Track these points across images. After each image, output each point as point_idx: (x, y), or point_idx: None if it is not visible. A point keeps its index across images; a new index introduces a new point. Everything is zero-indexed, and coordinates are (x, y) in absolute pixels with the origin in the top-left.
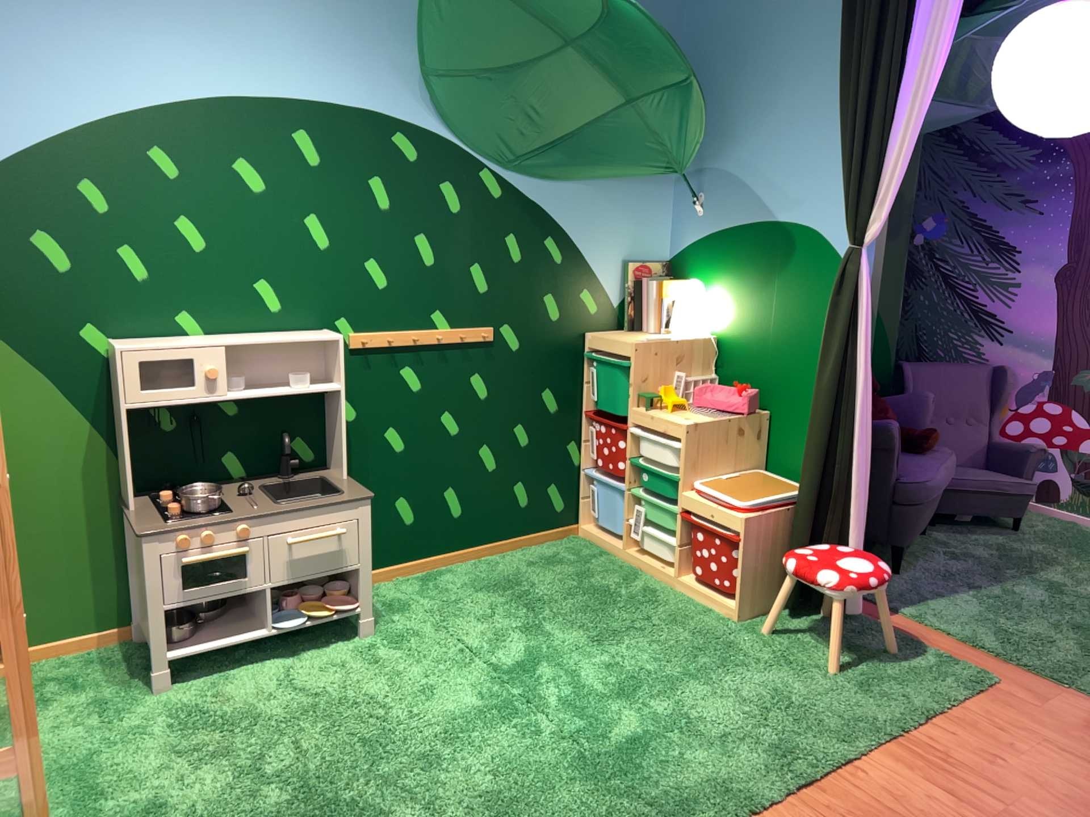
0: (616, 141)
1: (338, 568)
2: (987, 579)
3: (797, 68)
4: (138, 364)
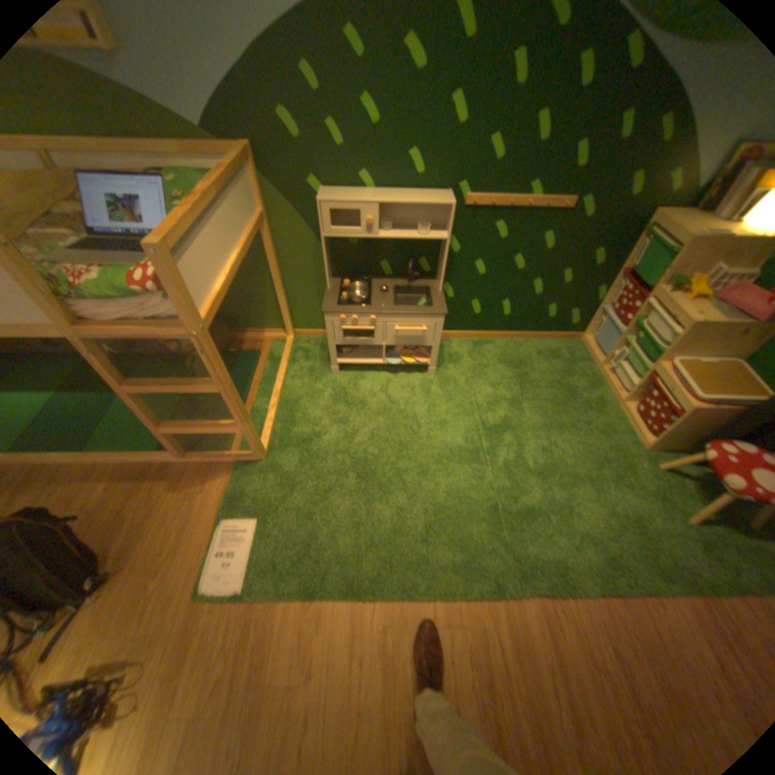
0: None
1: (421, 345)
2: None
3: None
4: (329, 212)
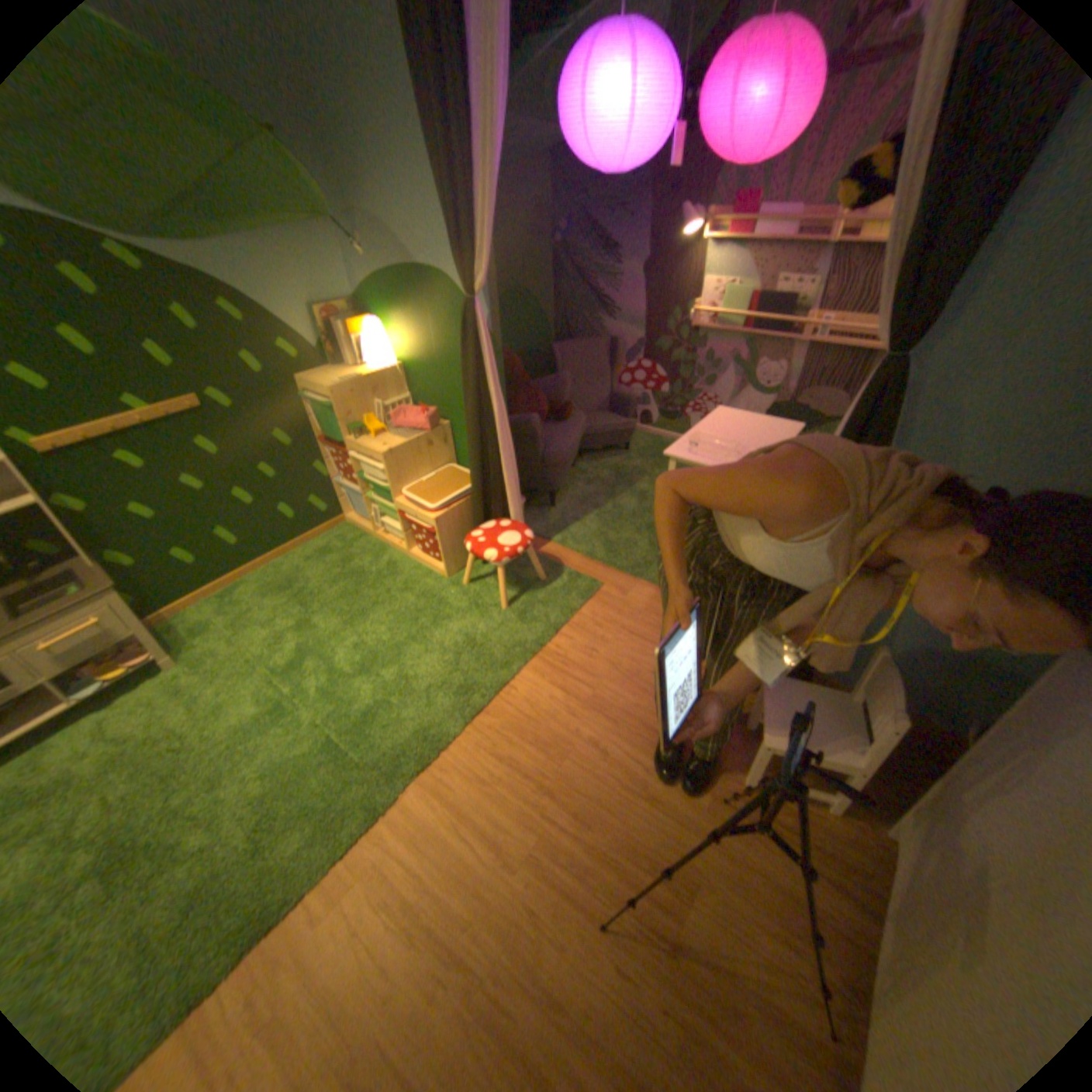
0: (247, 191)
1: (111, 643)
2: (605, 500)
3: (393, 100)
4: None
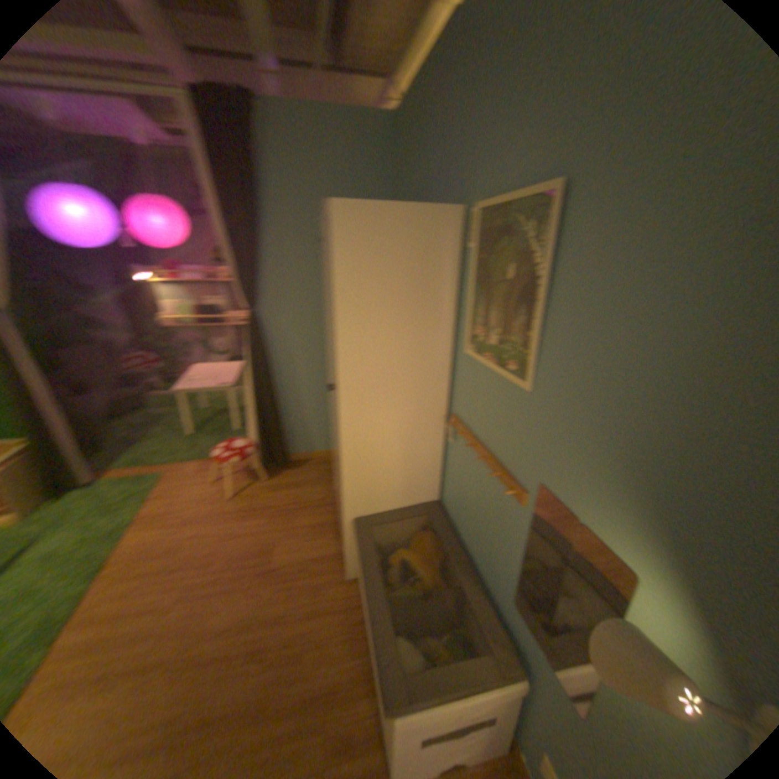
0: None
1: None
2: (139, 437)
3: None
4: None
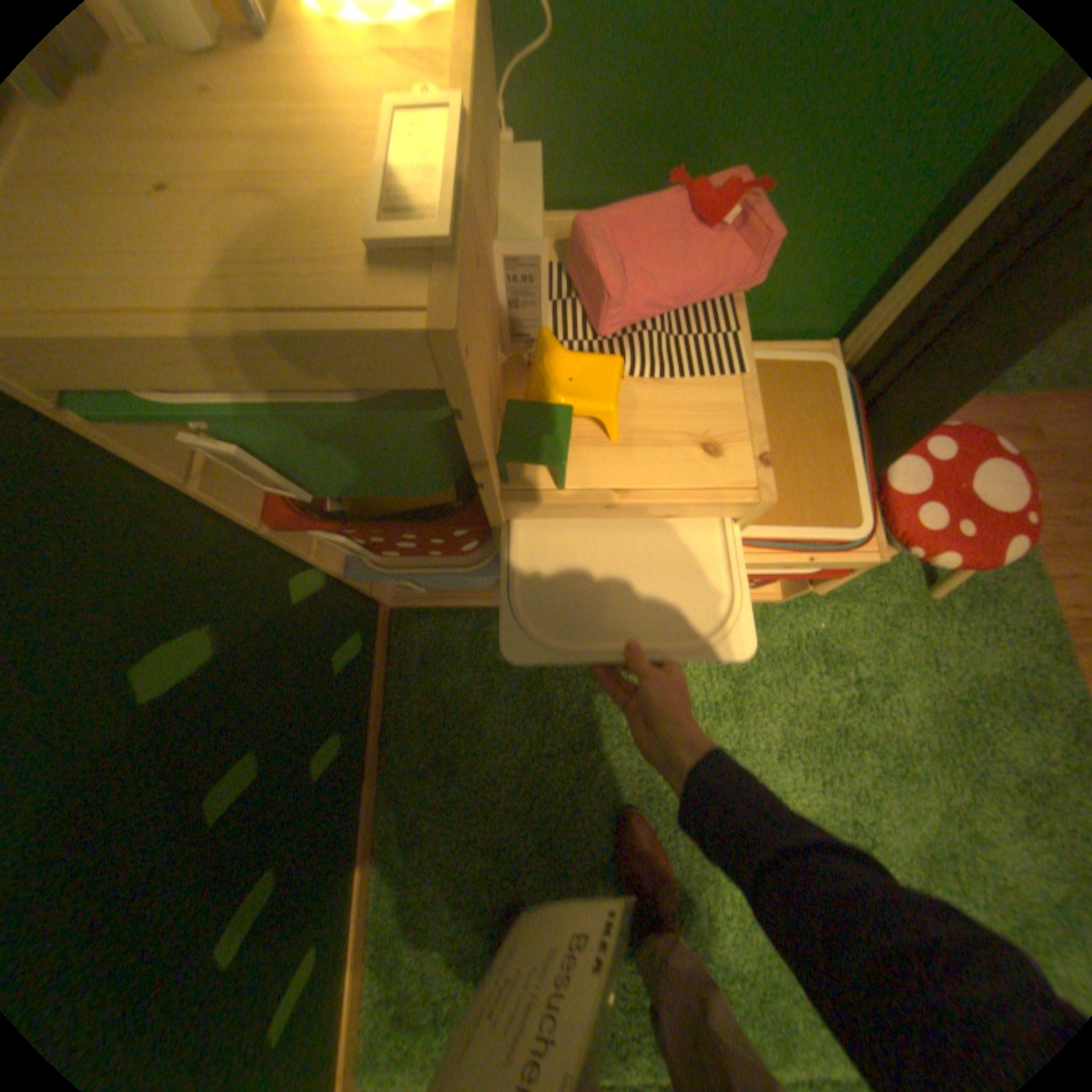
0: None
1: None
2: None
3: None
4: None
